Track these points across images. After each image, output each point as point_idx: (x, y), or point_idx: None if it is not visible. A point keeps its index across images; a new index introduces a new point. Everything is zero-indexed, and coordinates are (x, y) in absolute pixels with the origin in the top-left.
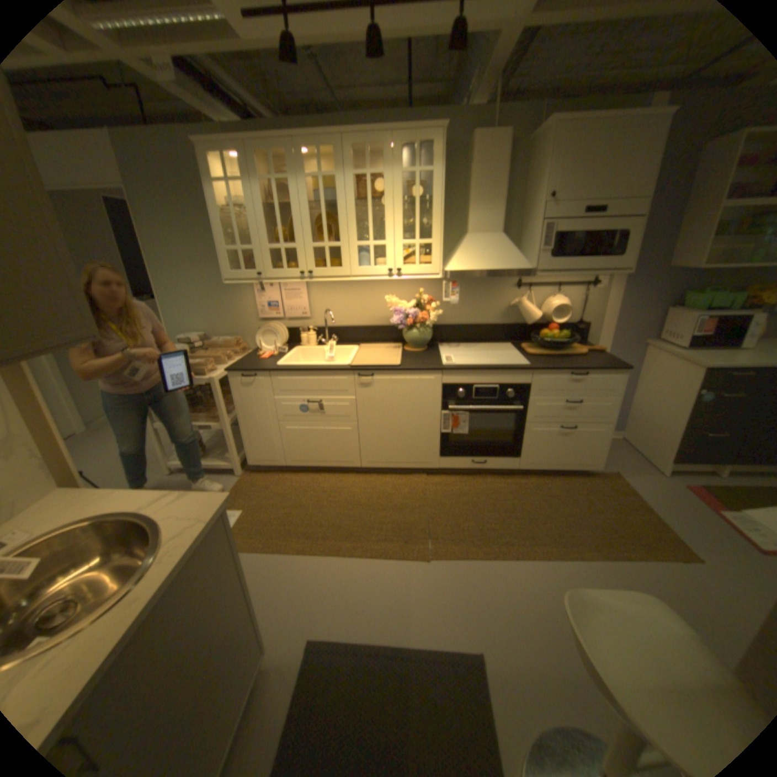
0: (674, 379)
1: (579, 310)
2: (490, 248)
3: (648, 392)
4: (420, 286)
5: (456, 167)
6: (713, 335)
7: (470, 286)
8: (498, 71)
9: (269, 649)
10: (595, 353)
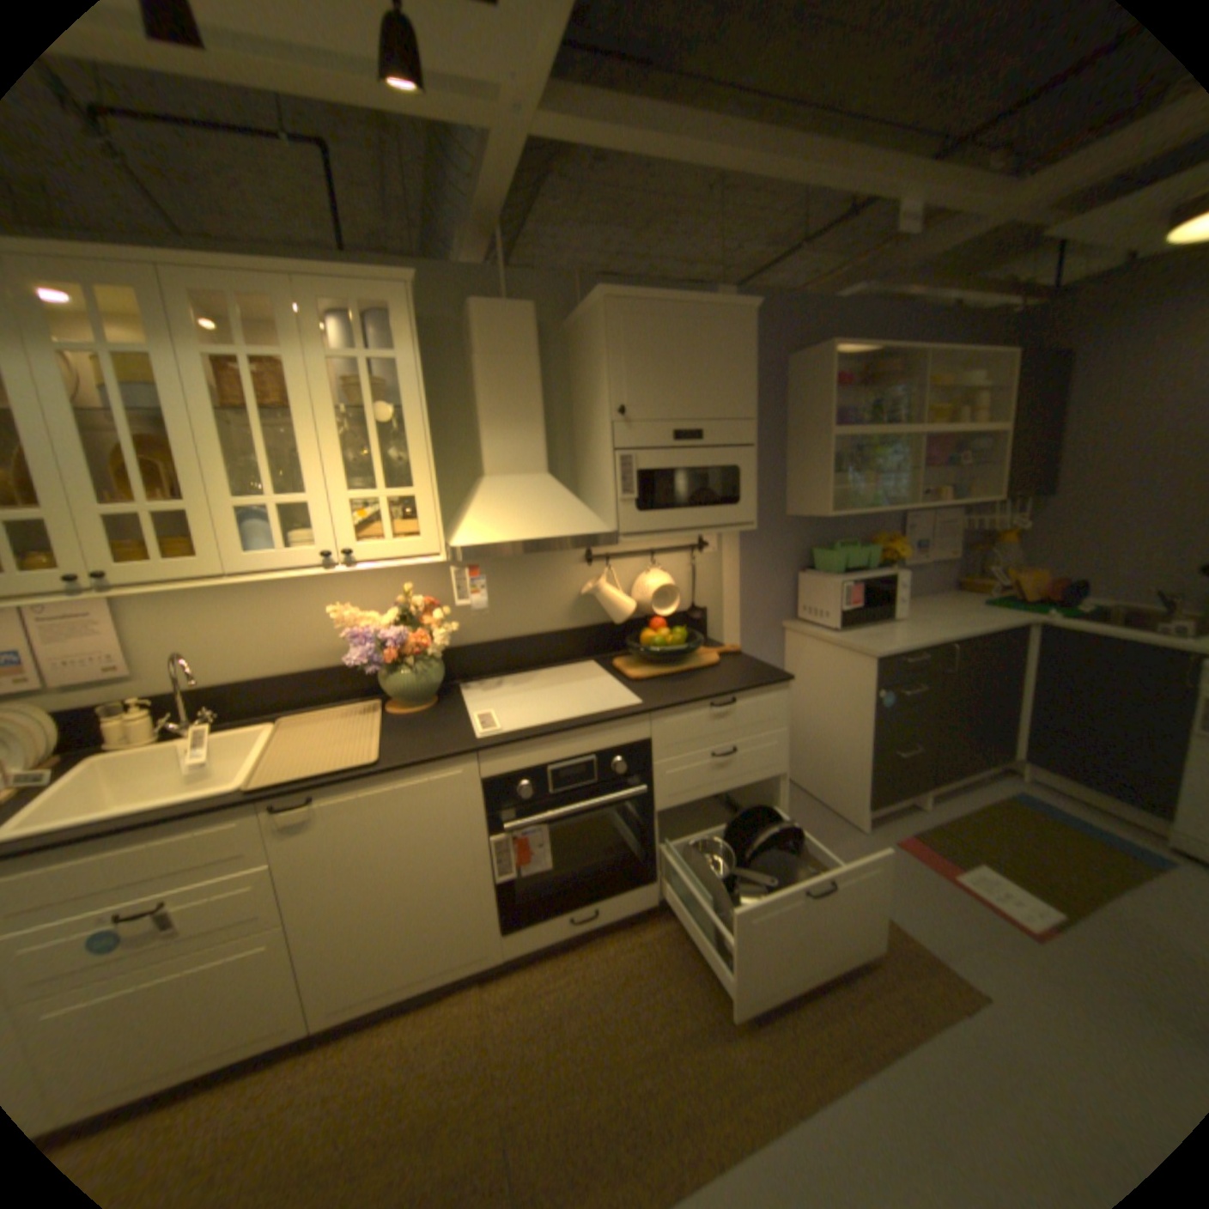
0: (835, 678)
1: (686, 590)
2: (532, 500)
3: (803, 702)
4: (405, 578)
5: (445, 362)
6: (863, 607)
7: (504, 568)
8: (494, 213)
9: None
10: (728, 658)
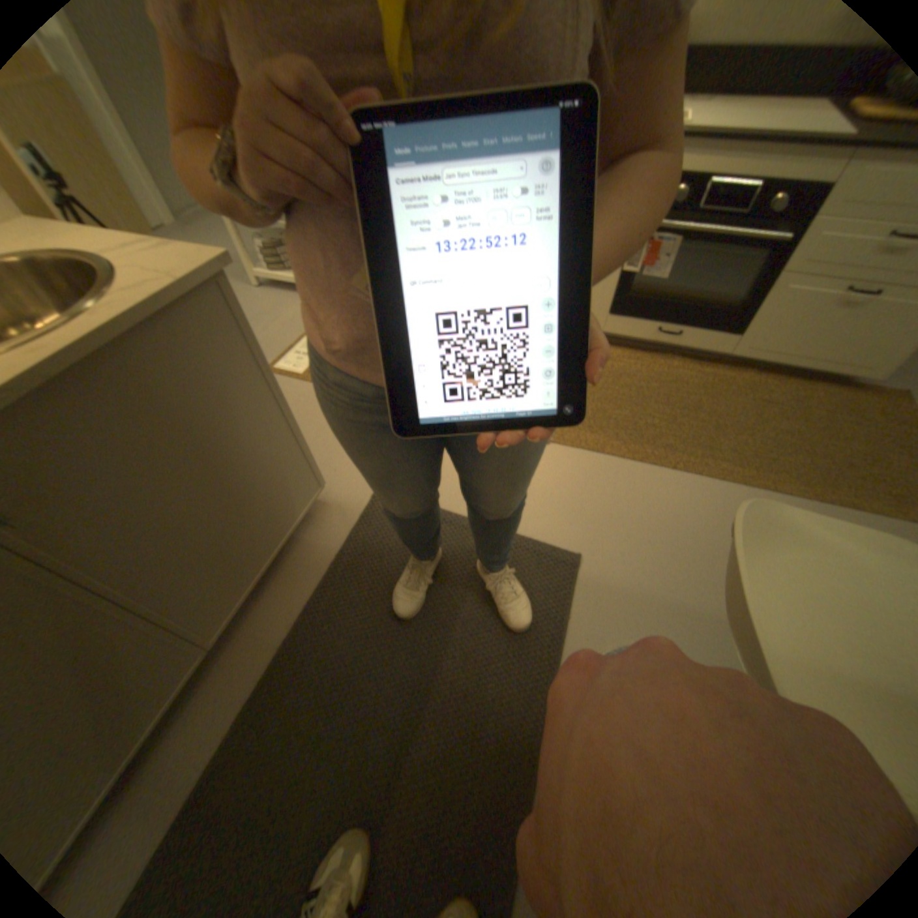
0: None
1: None
2: None
3: None
4: None
5: None
6: None
7: None
8: None
9: (335, 484)
10: None
